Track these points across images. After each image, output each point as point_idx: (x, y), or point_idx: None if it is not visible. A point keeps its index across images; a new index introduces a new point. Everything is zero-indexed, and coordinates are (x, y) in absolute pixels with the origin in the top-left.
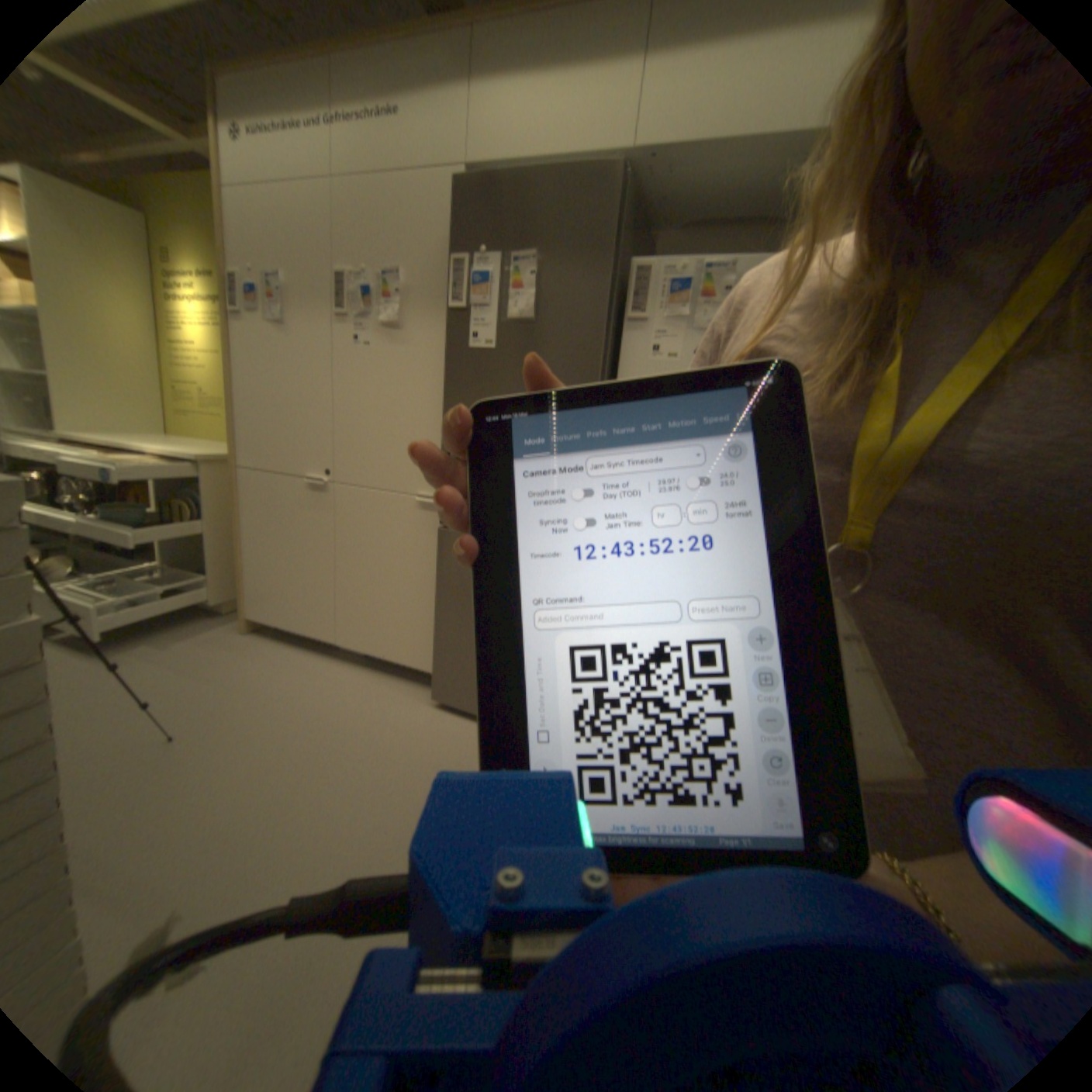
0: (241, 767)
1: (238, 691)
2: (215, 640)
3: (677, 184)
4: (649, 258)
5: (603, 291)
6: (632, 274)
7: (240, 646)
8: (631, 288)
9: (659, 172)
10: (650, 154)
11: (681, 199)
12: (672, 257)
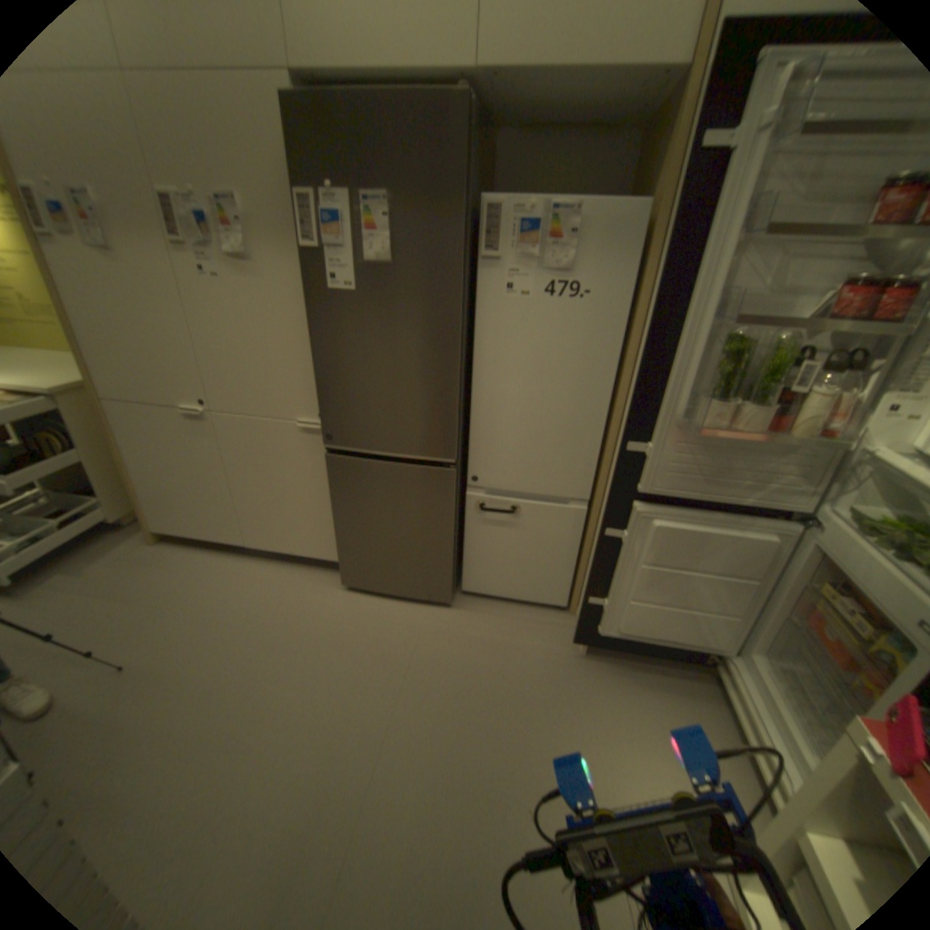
0: (195, 682)
1: (168, 608)
2: (128, 557)
3: (518, 99)
4: (499, 196)
5: (458, 237)
6: (482, 209)
7: (155, 560)
8: (482, 223)
9: (501, 89)
10: (492, 75)
11: (521, 109)
12: (521, 196)
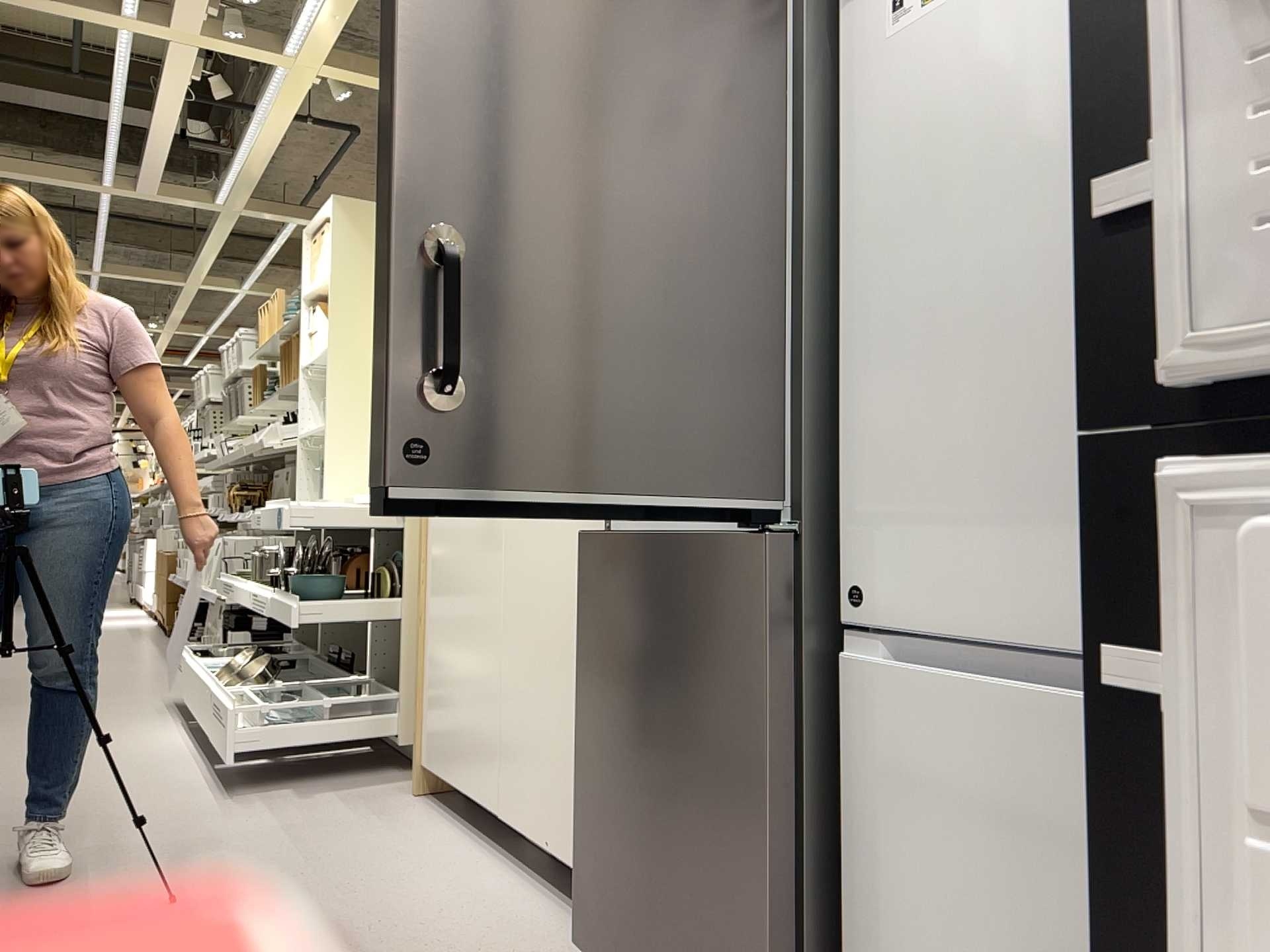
0: None
1: (319, 867)
2: (374, 797)
3: None
4: None
5: None
6: None
7: (394, 811)
8: None
9: None
10: None
11: None
12: None
